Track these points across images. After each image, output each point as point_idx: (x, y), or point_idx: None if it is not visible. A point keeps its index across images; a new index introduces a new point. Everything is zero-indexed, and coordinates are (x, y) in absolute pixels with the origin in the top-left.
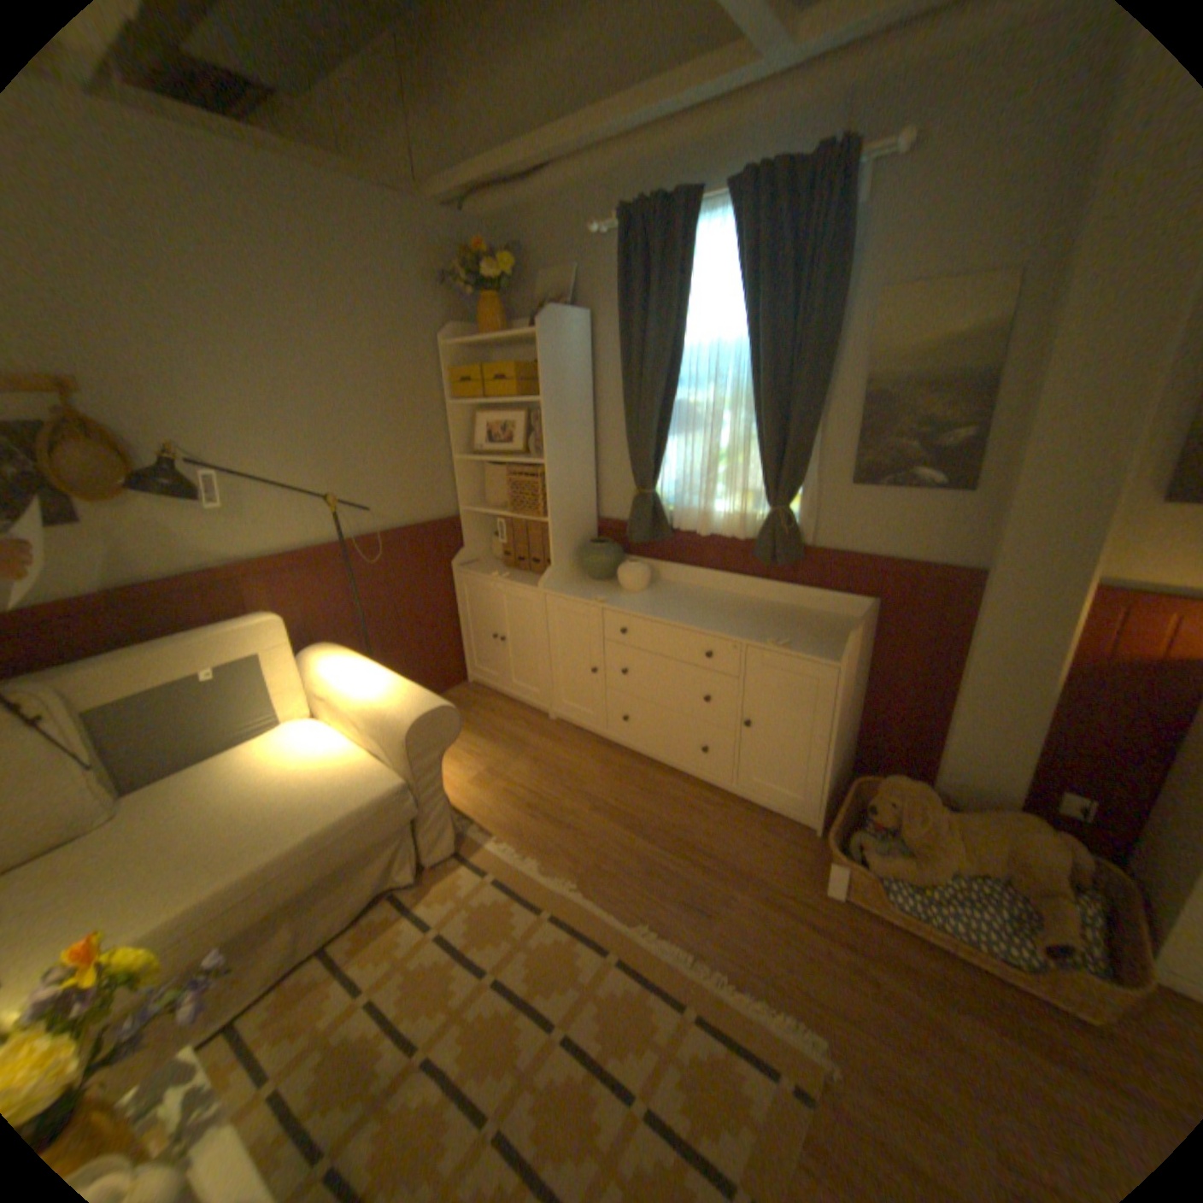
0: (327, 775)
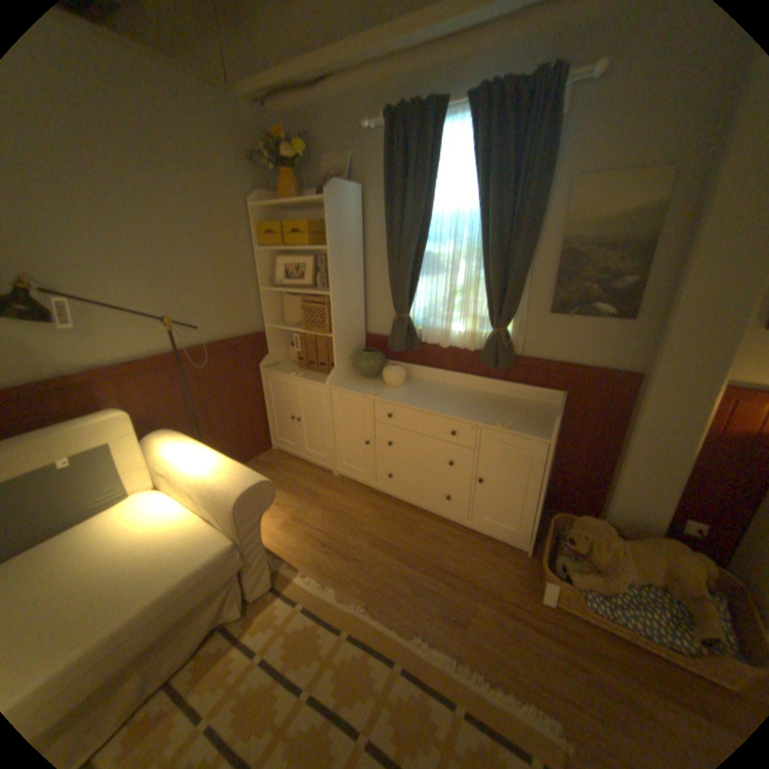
0: (169, 541)
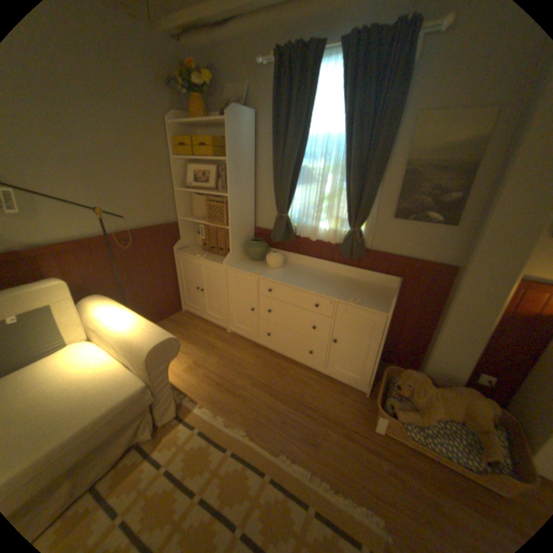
0: (95, 381)
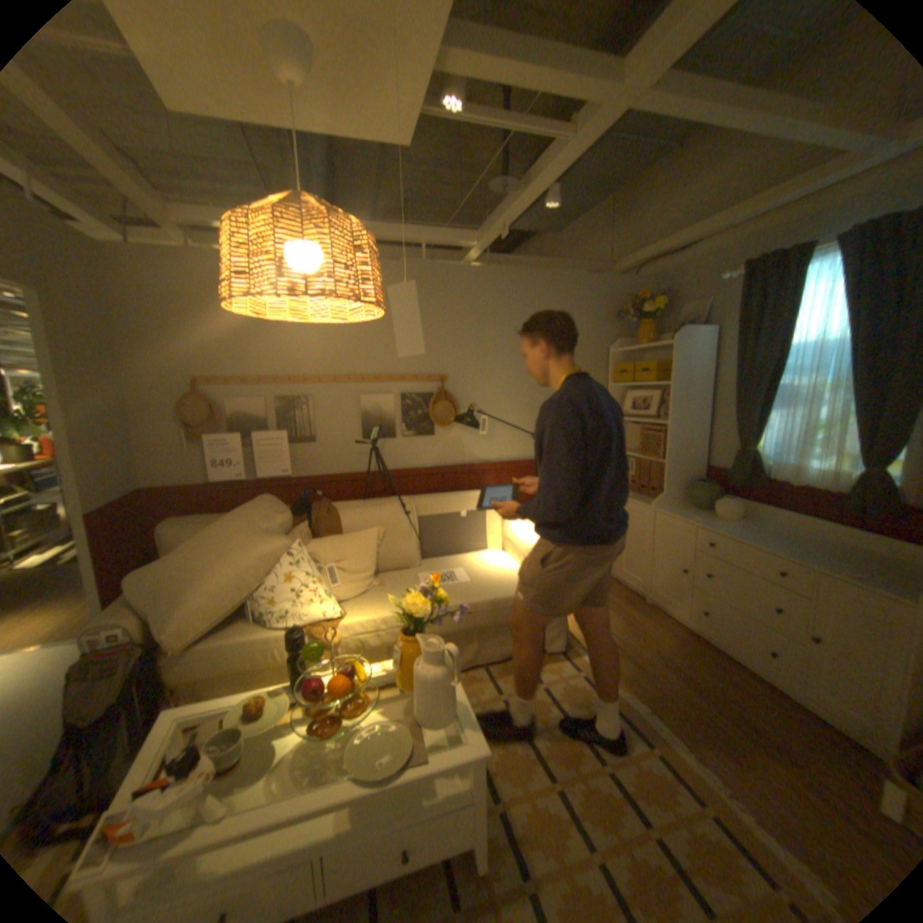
0: (507, 577)
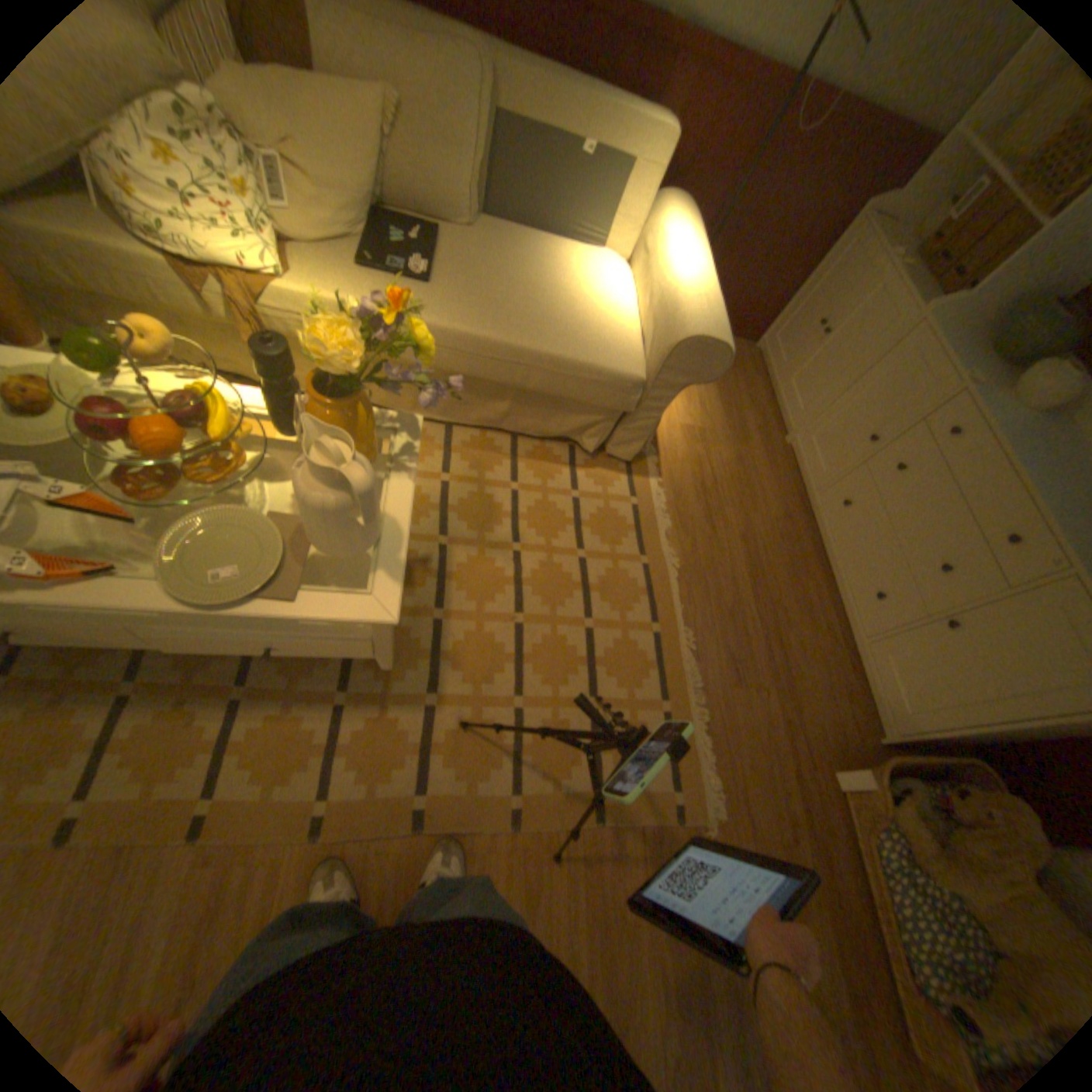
0: (603, 324)
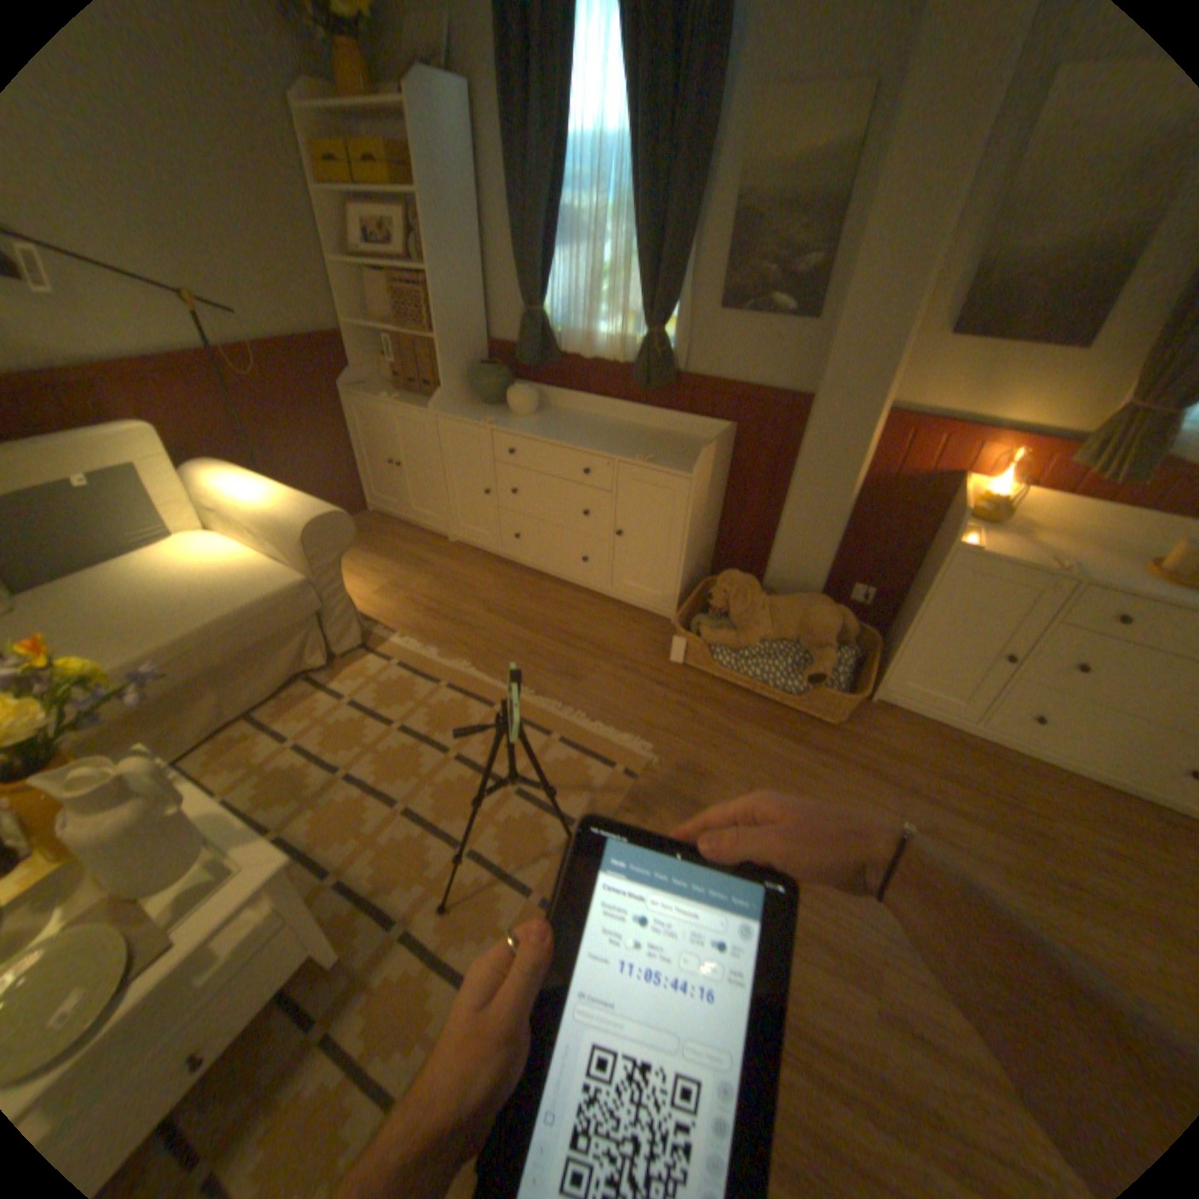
0: (229, 573)
